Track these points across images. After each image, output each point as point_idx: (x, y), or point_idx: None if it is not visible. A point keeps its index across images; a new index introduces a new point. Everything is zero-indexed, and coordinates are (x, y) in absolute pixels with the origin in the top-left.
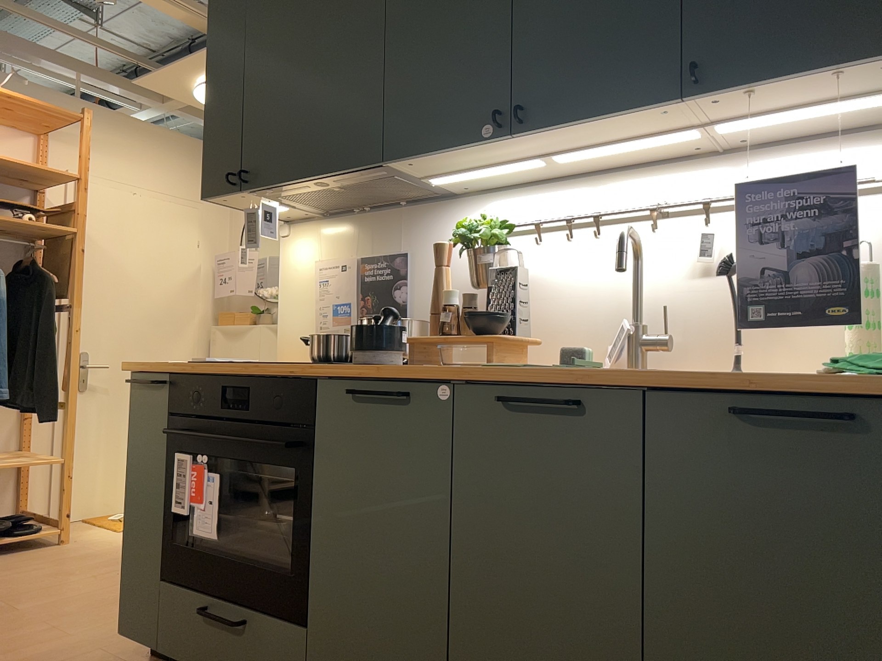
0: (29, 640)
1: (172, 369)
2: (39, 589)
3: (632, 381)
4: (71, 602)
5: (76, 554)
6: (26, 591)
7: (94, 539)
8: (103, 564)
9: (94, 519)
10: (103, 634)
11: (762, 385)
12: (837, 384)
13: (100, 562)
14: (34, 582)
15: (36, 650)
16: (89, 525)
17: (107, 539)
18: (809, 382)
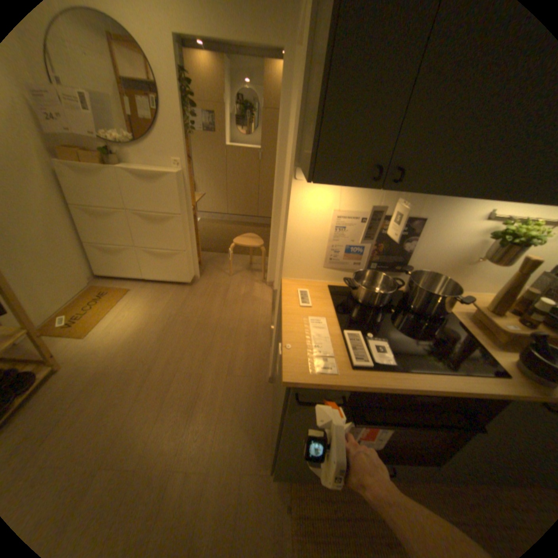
0: (187, 496)
1: (350, 383)
2: (115, 435)
3: None
4: (159, 437)
5: (86, 380)
6: (108, 444)
7: (75, 355)
8: (123, 382)
9: (45, 332)
10: (222, 457)
11: None
12: None
13: (116, 380)
14: (100, 430)
15: (206, 502)
16: (47, 339)
17: (86, 351)
18: None
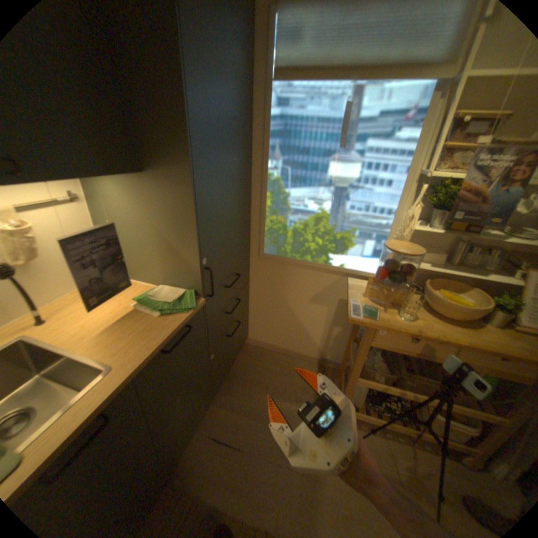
0: None
1: None
2: None
3: (129, 380)
4: None
5: None
6: None
7: None
8: None
9: None
10: None
11: (170, 338)
12: (186, 322)
13: None
14: None
15: None
16: None
17: None
18: (174, 326)
